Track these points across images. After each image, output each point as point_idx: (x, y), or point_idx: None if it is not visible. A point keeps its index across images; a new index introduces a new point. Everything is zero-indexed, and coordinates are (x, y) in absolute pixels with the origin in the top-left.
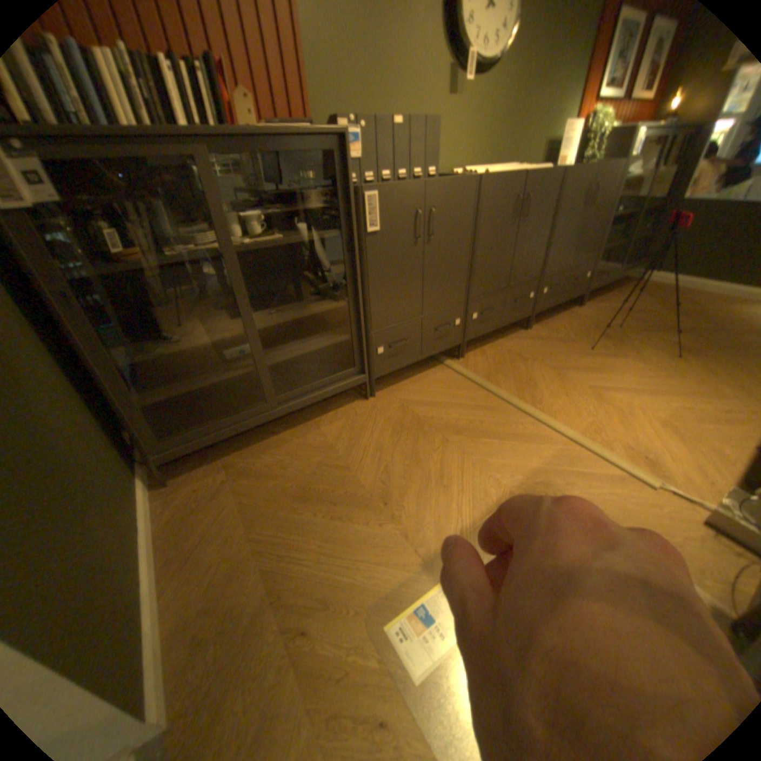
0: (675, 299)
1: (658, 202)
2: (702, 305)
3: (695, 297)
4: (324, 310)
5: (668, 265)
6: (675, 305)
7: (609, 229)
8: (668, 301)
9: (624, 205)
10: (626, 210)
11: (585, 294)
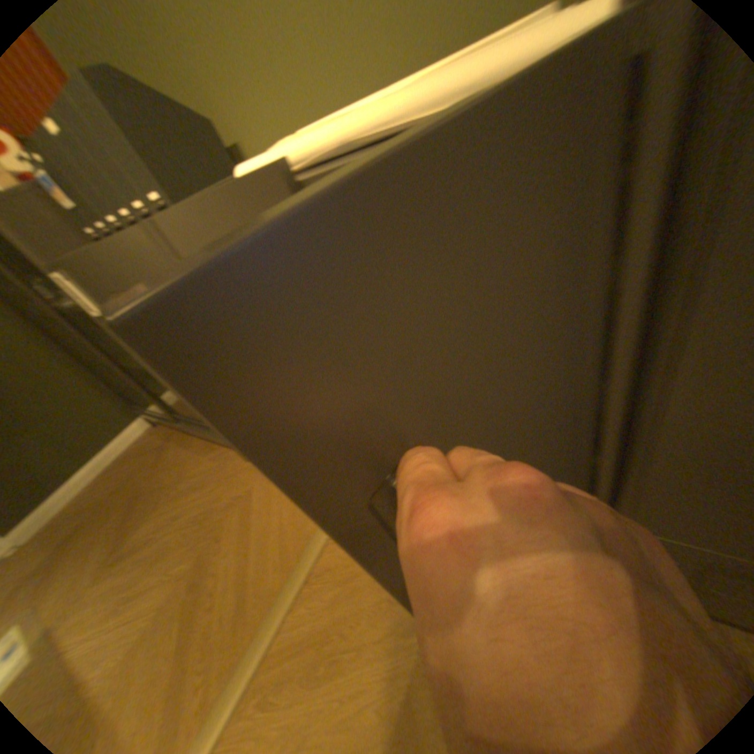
0: None
1: None
2: None
3: None
4: None
5: None
6: None
7: None
8: None
9: None
10: None
11: None
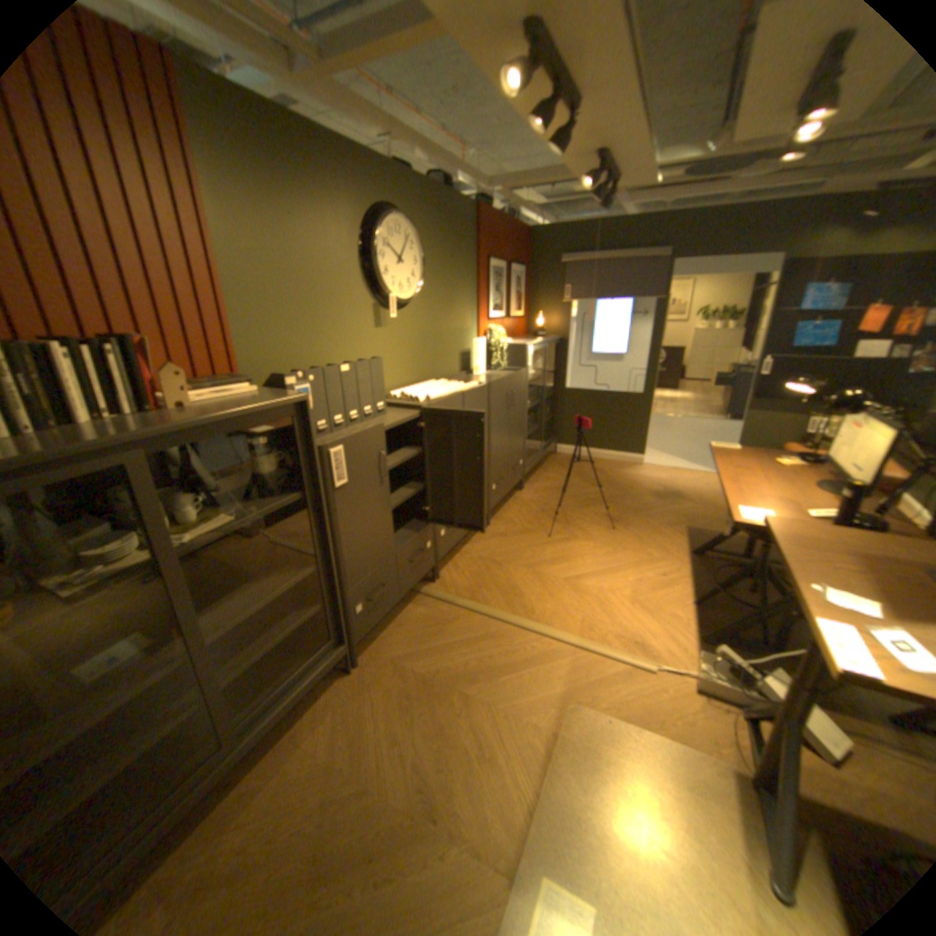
0: (586, 473)
1: (550, 395)
2: (605, 476)
3: (598, 468)
4: (291, 586)
5: (570, 443)
6: (588, 479)
7: (526, 425)
8: (581, 475)
9: (530, 402)
10: (533, 406)
11: (521, 481)
